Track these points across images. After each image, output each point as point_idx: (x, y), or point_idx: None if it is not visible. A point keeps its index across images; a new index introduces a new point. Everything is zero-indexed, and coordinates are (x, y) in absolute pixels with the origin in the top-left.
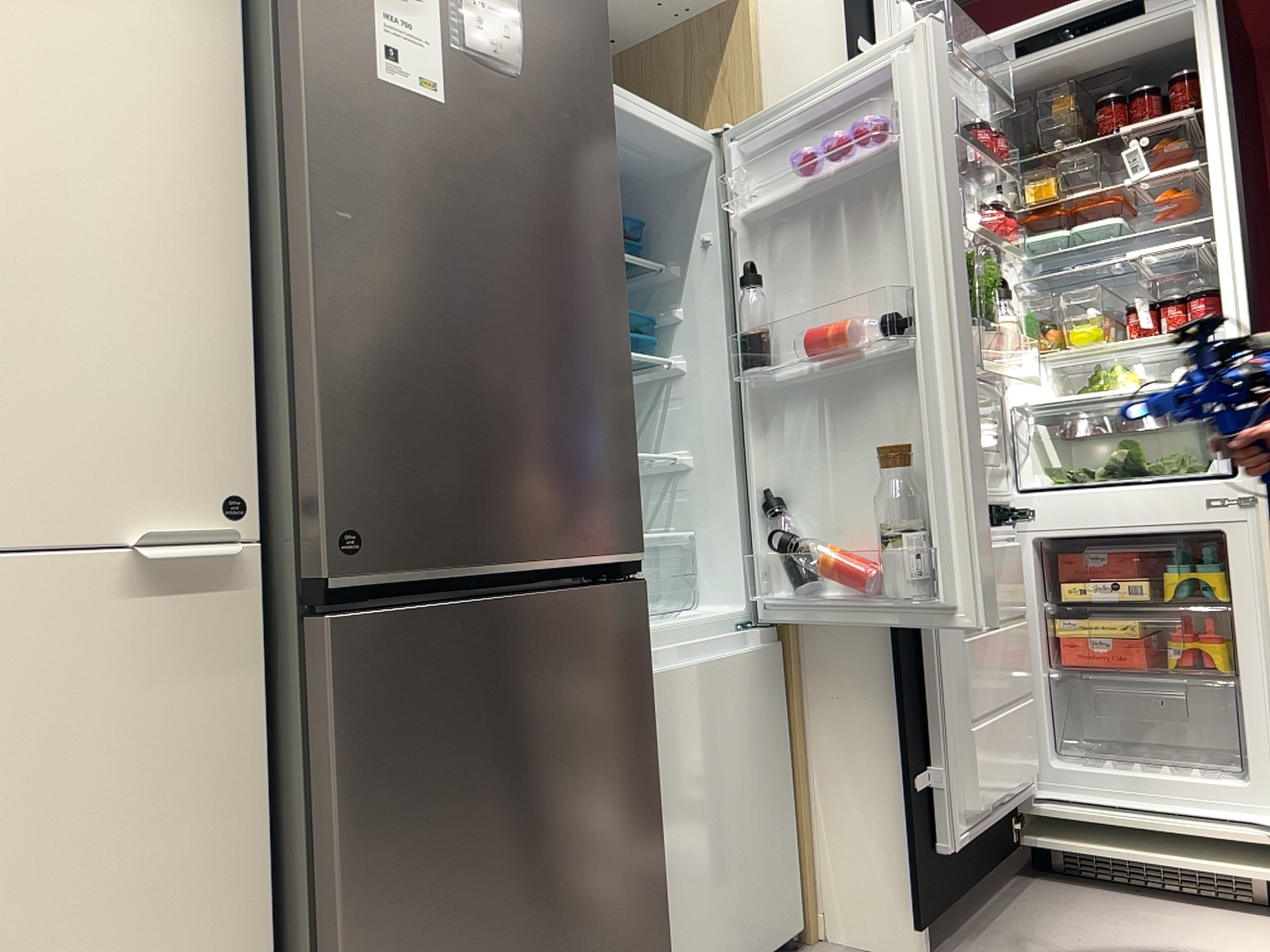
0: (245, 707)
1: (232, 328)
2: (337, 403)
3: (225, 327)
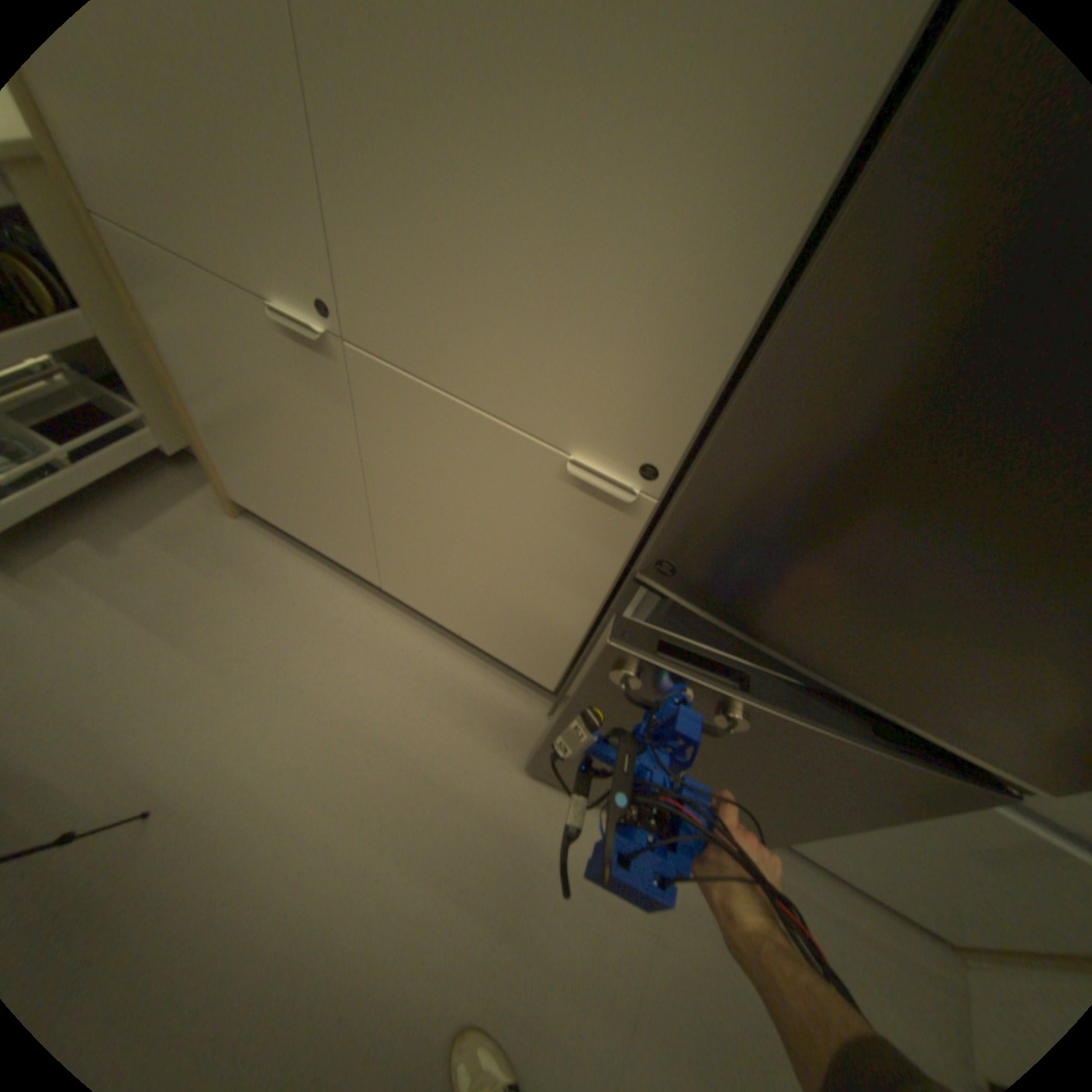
0: (609, 564)
1: (729, 325)
2: (723, 475)
3: (722, 322)
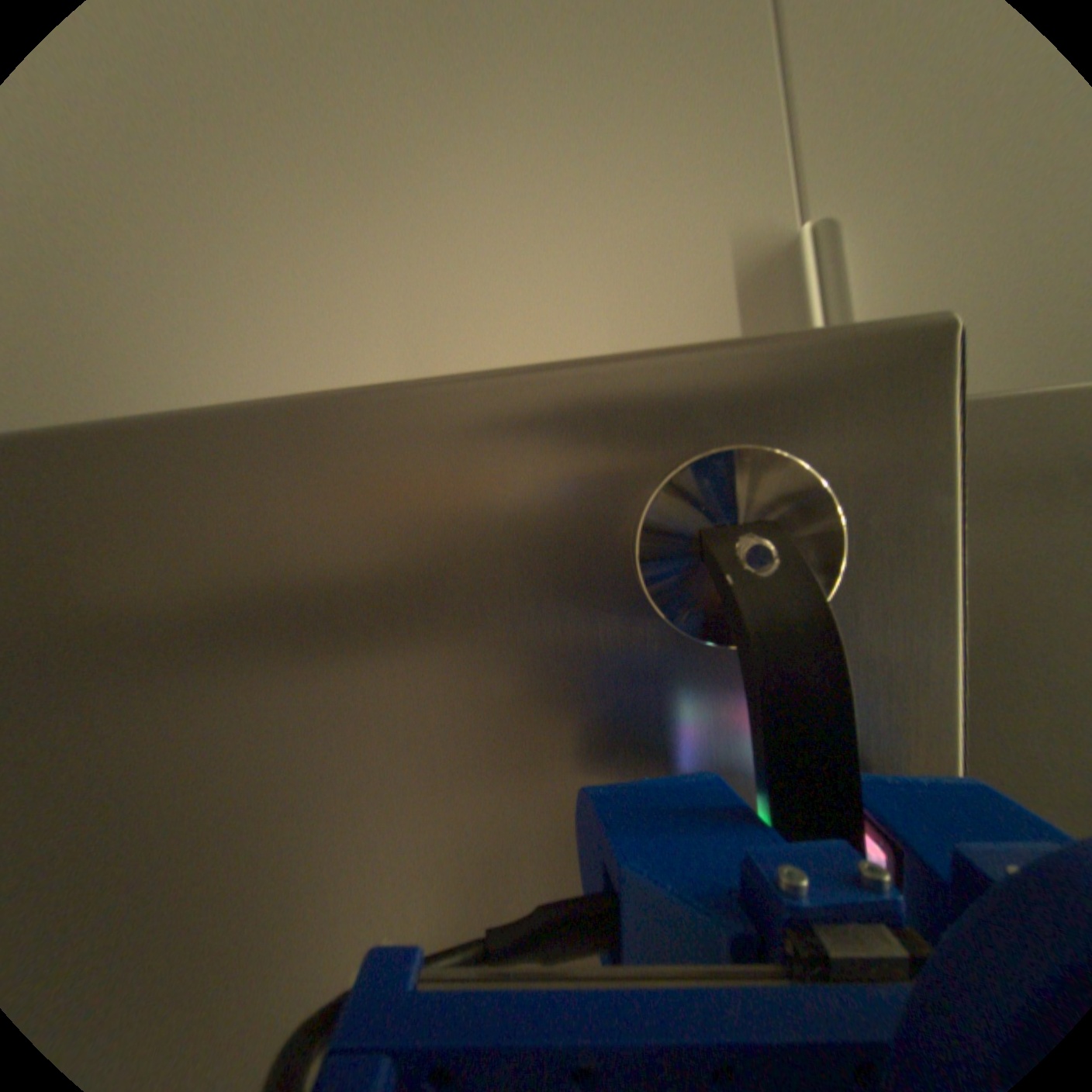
0: None
1: None
2: None
3: None
